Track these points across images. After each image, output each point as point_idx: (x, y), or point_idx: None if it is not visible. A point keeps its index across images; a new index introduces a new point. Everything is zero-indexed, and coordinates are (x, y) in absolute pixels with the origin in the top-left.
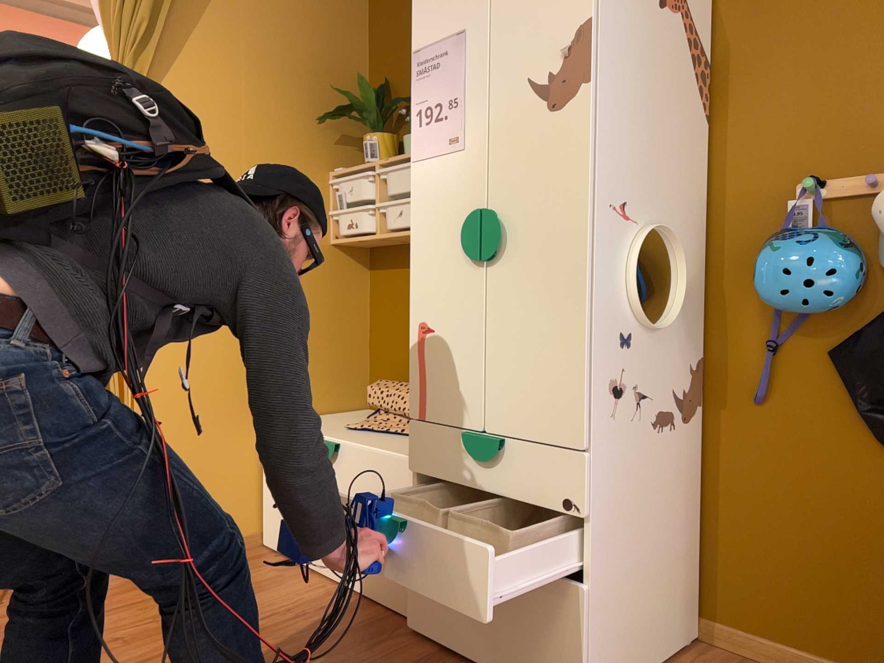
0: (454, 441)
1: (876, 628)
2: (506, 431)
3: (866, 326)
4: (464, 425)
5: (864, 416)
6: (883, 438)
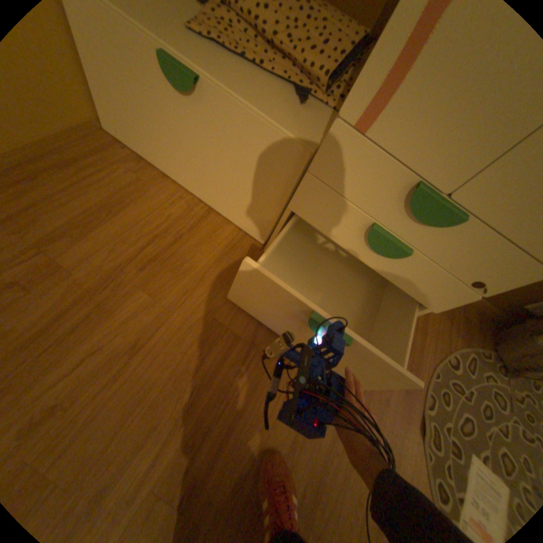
0: (395, 176)
1: None
2: (481, 208)
3: None
4: (428, 171)
5: None
6: None
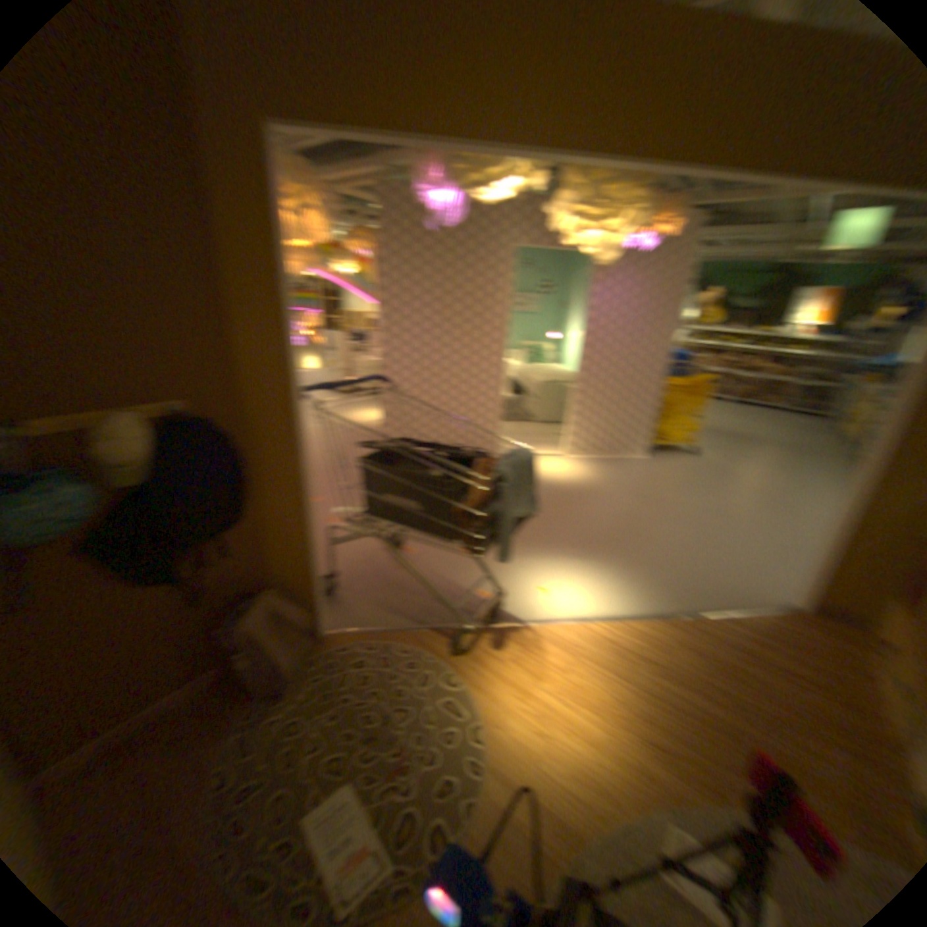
0: None
1: (151, 682)
2: None
3: (88, 529)
4: None
5: (107, 583)
6: (127, 589)
